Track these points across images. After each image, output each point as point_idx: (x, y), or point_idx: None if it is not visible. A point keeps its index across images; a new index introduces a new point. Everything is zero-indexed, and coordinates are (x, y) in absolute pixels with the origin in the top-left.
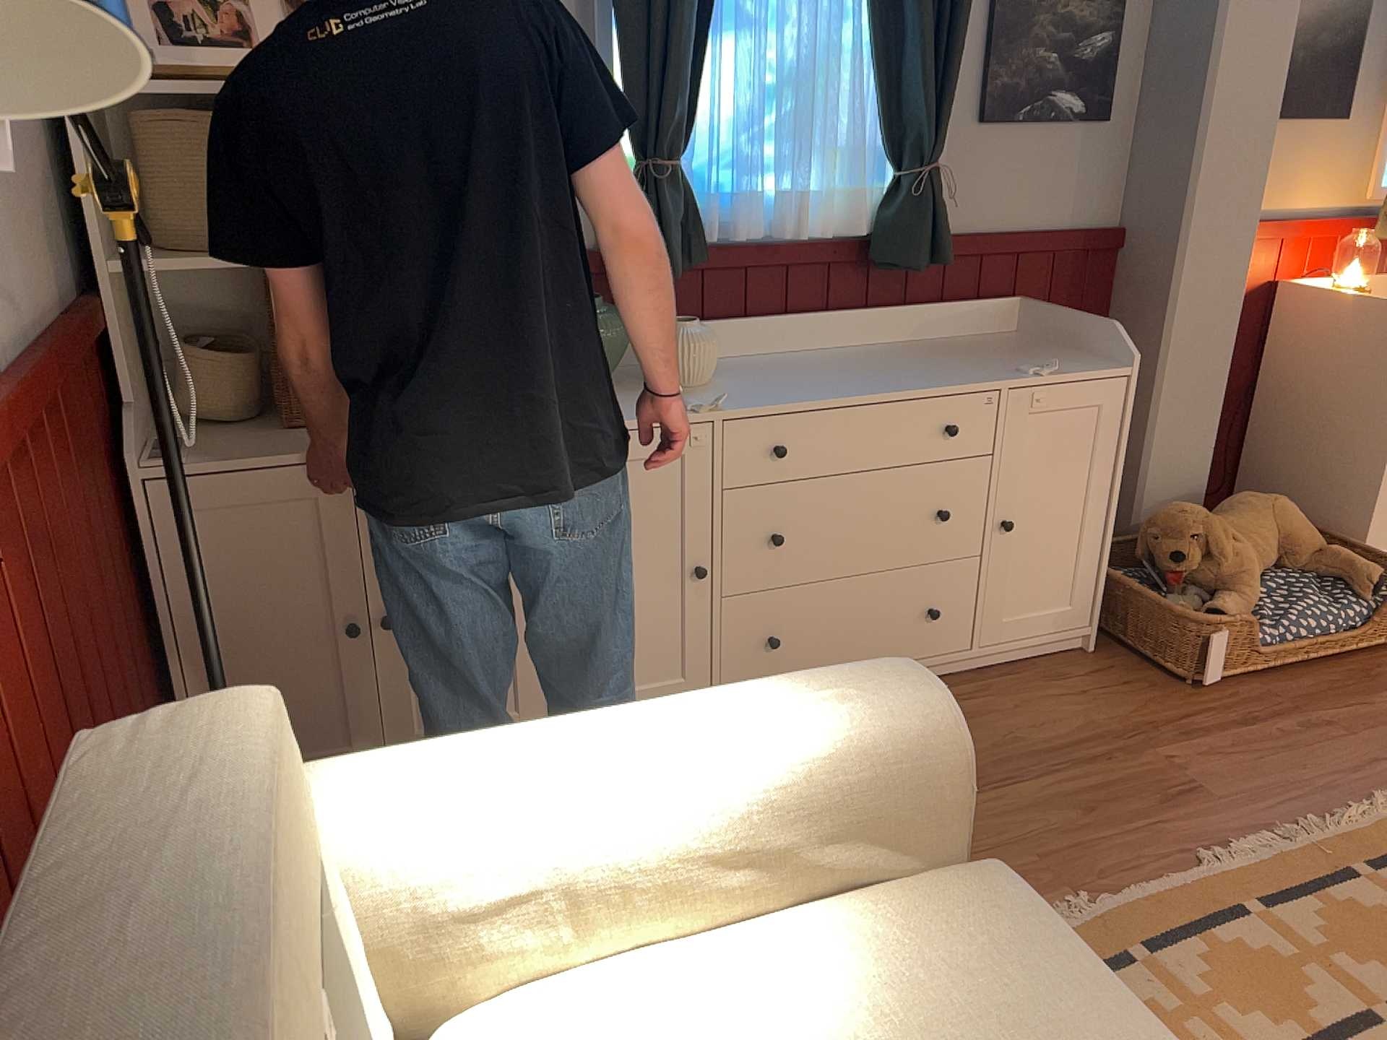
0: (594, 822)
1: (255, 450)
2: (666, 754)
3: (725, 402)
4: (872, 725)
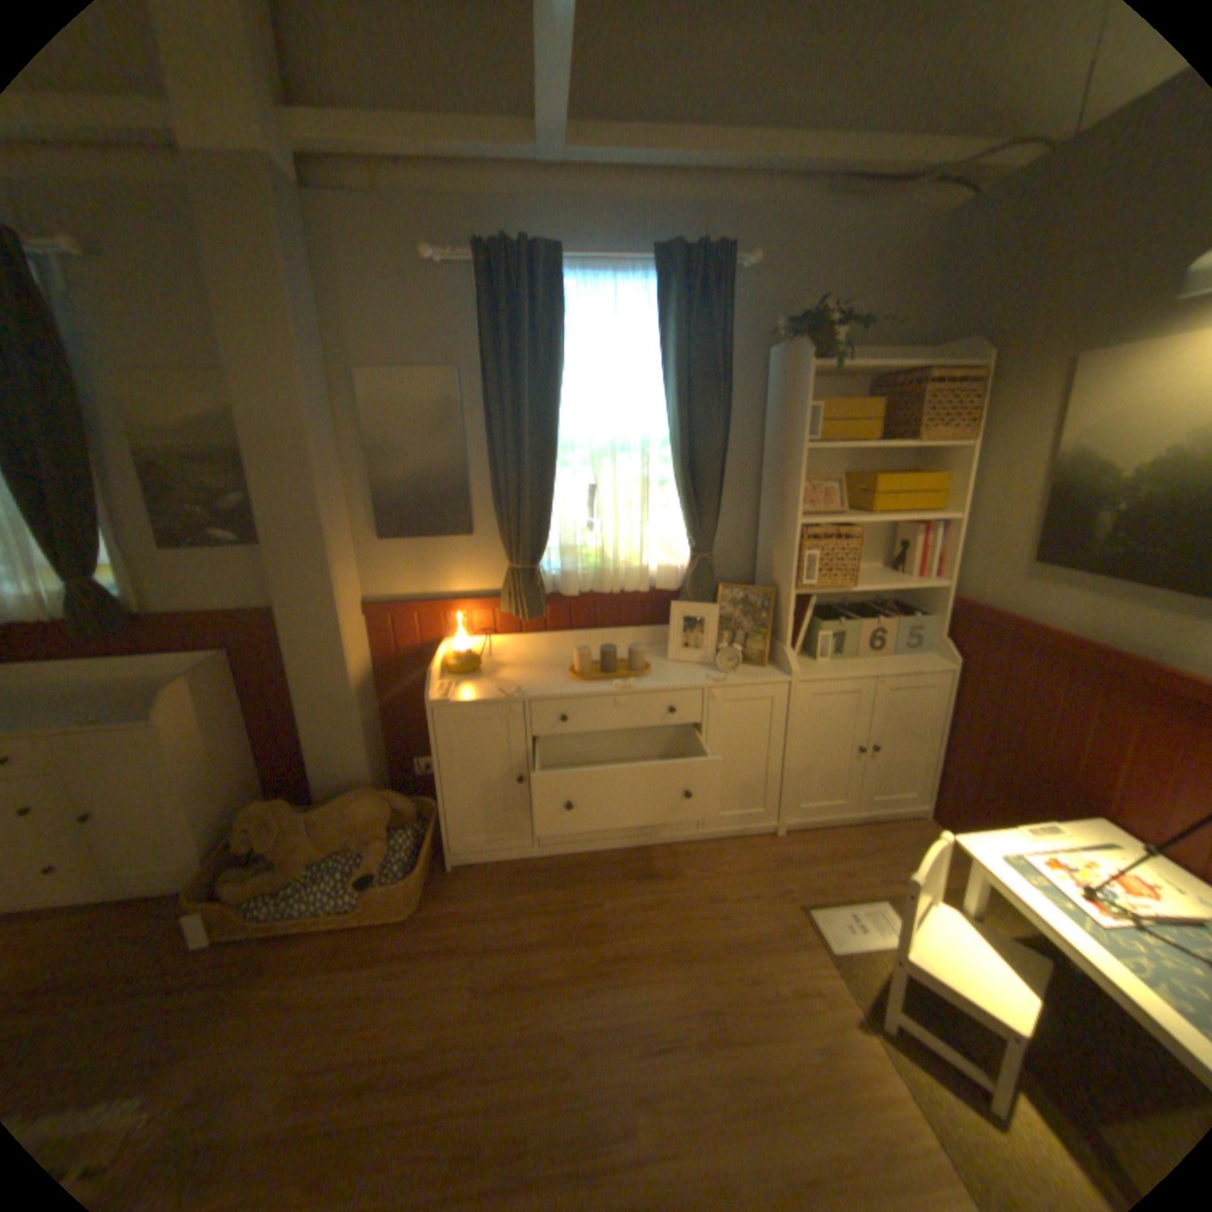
0: None
1: None
2: None
3: None
4: None
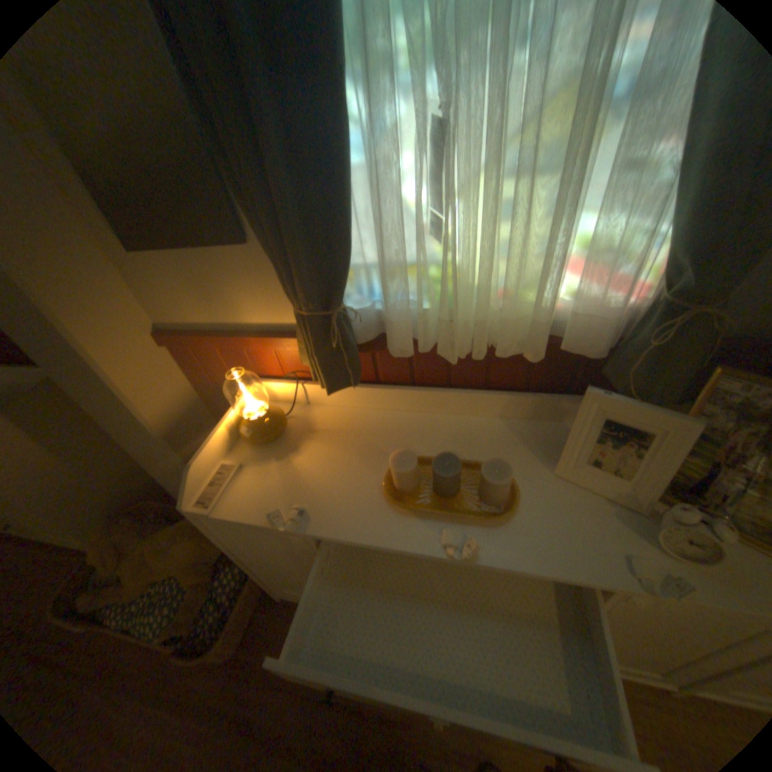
0: None
1: None
2: None
3: None
4: None
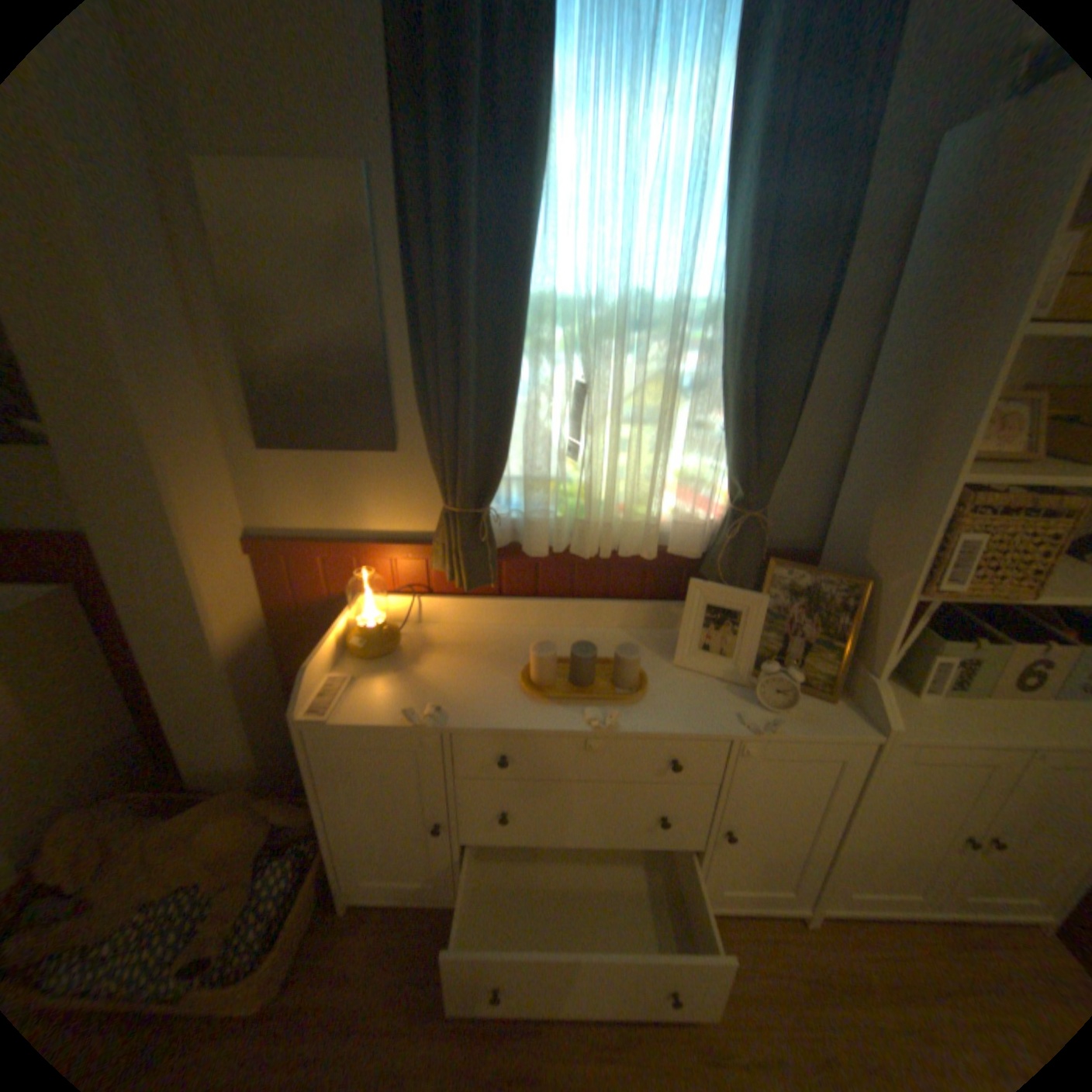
0: None
1: None
2: None
3: None
4: None
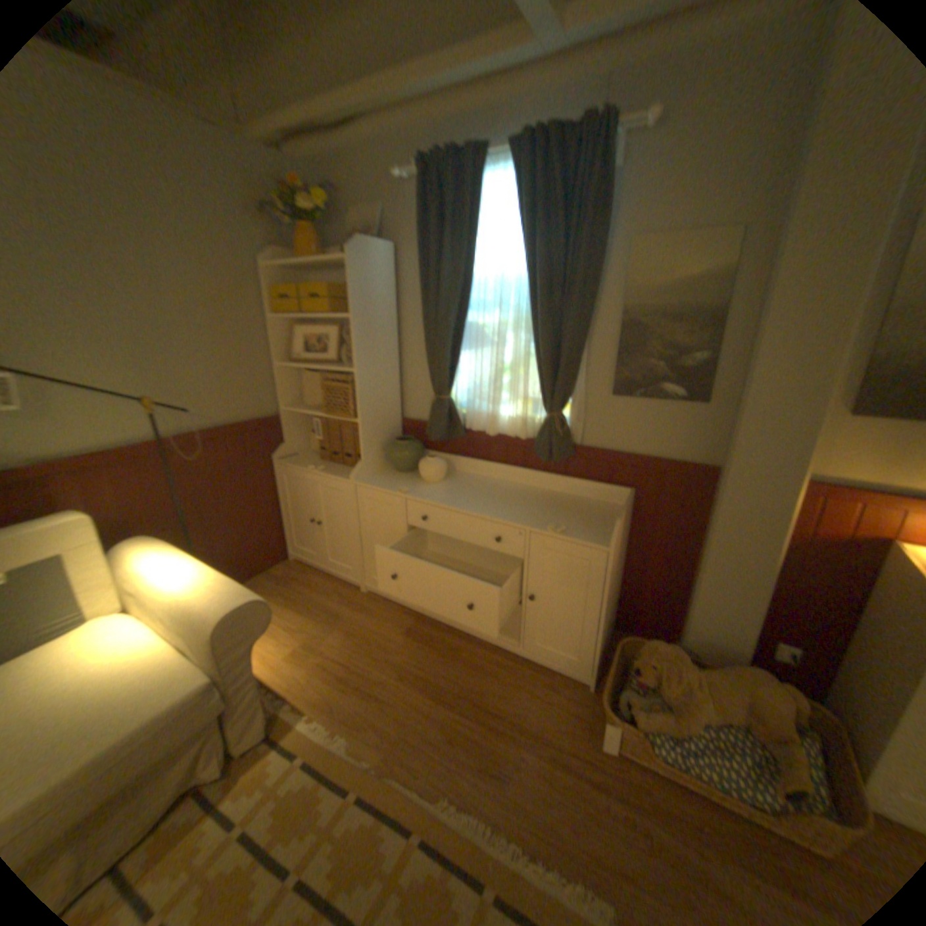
0: (146, 589)
1: (301, 462)
2: (170, 583)
3: (415, 492)
4: (200, 610)
